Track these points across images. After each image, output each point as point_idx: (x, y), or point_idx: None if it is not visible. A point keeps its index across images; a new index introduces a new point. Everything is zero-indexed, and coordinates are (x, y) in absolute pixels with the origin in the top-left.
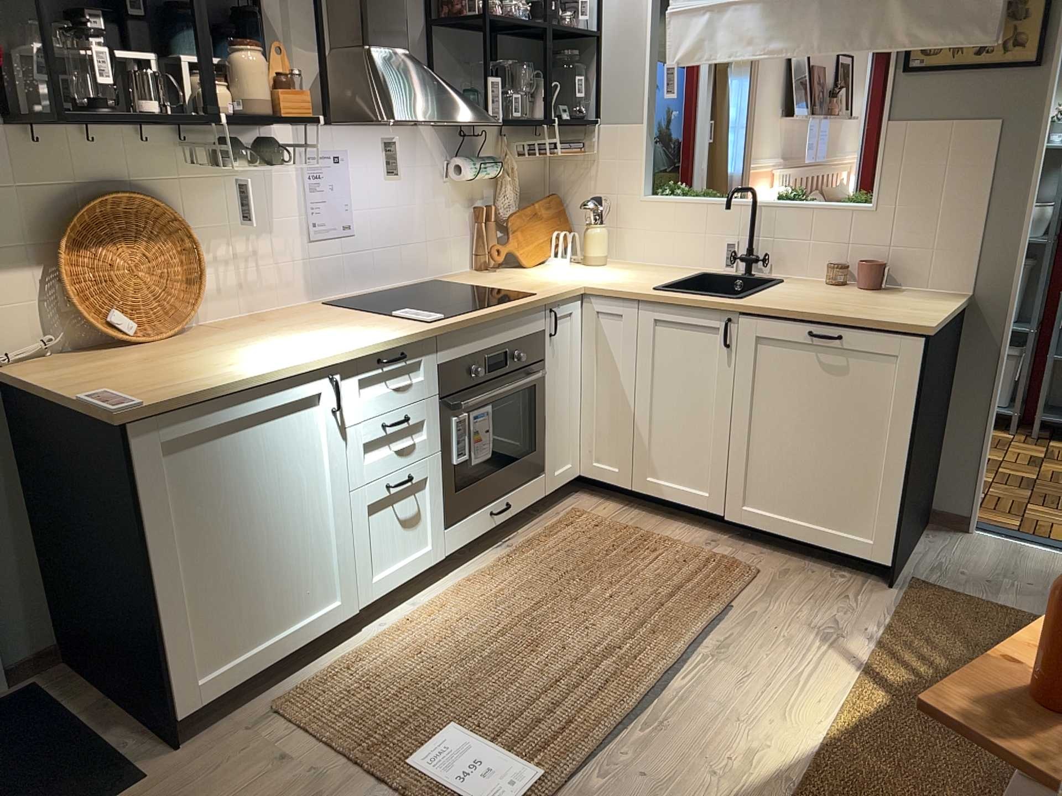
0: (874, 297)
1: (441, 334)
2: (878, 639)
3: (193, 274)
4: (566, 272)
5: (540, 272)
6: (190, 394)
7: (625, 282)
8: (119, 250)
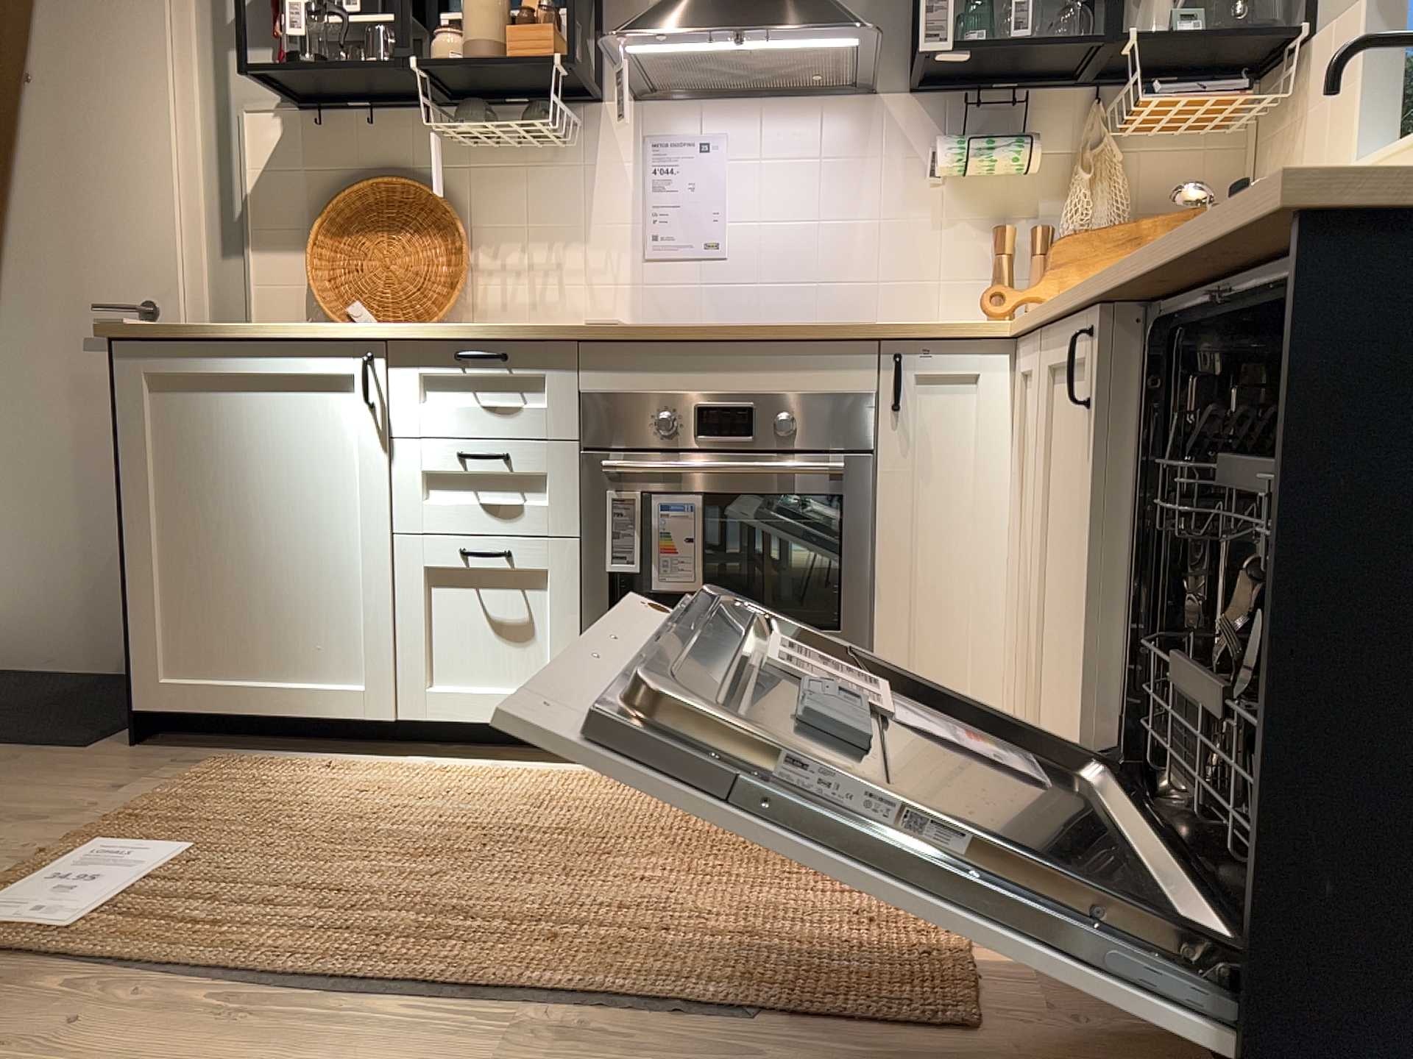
0: None
1: (583, 339)
2: None
3: (455, 276)
4: None
5: None
6: (178, 326)
7: None
8: (377, 238)
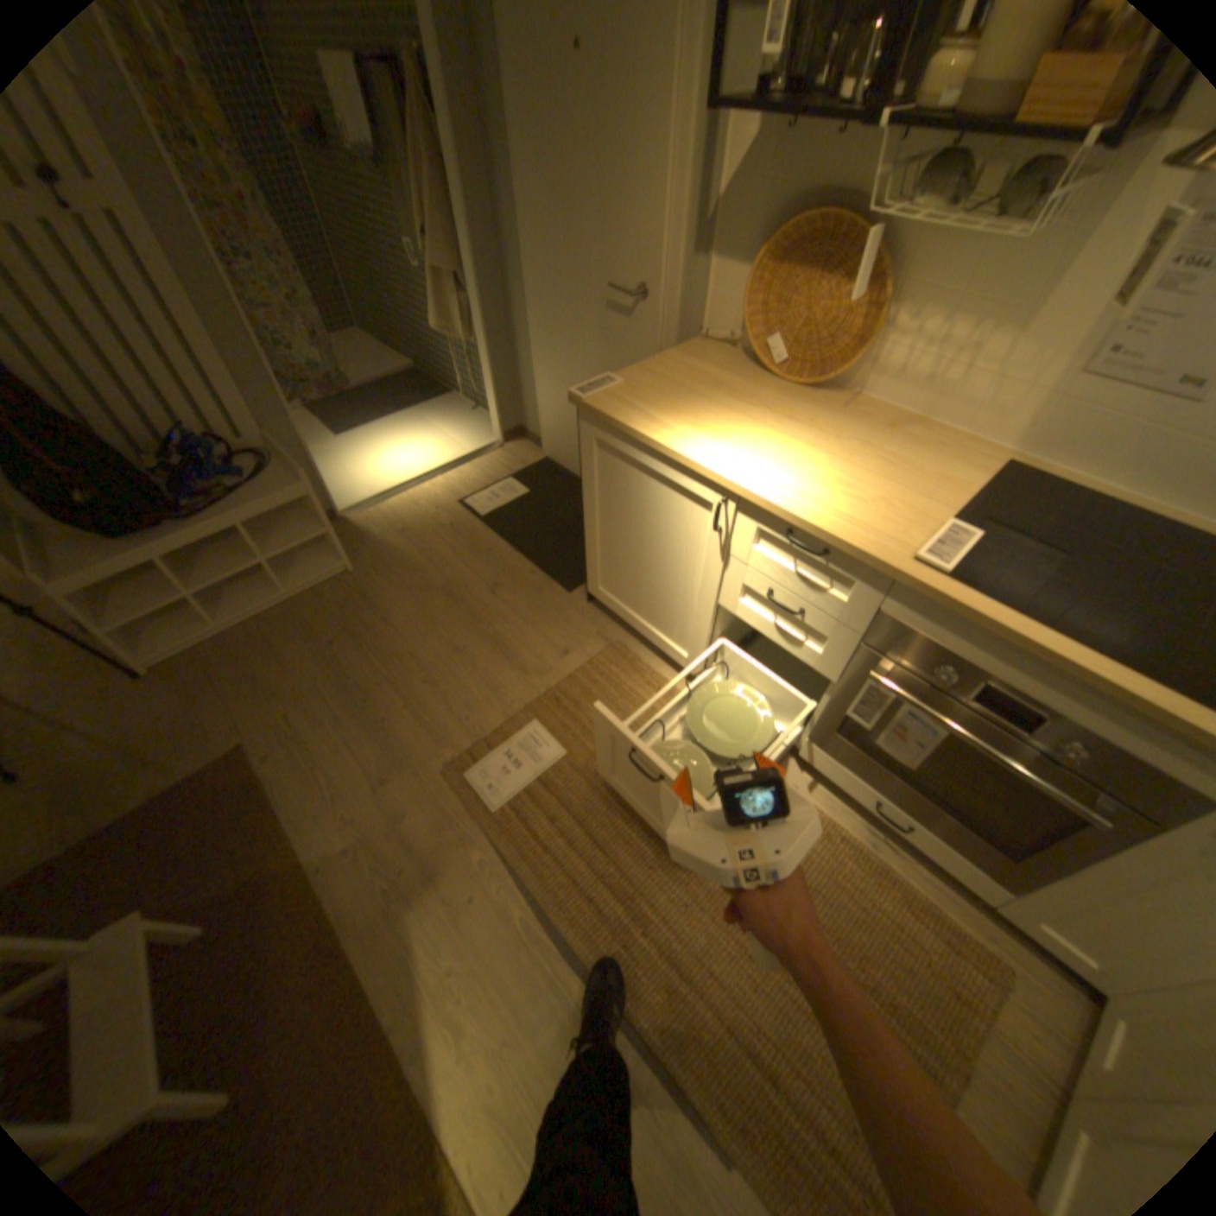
0: None
1: (903, 581)
2: None
3: (869, 334)
4: None
5: None
6: (612, 416)
7: None
8: (812, 274)
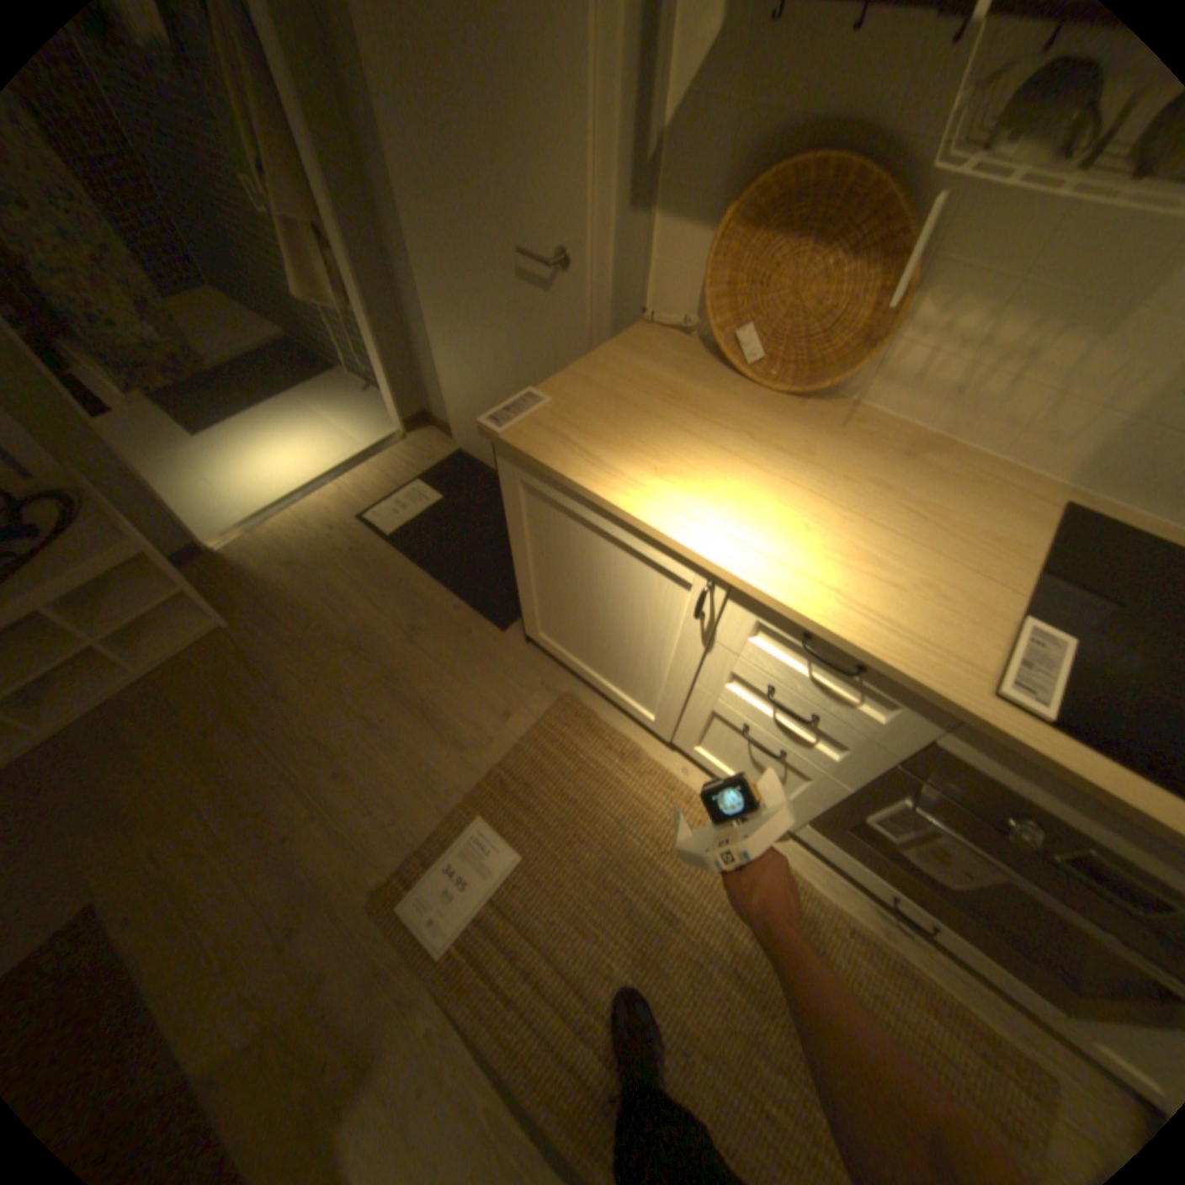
0: None
1: (985, 728)
2: None
3: (882, 329)
4: None
5: None
6: (544, 459)
7: None
8: (804, 245)
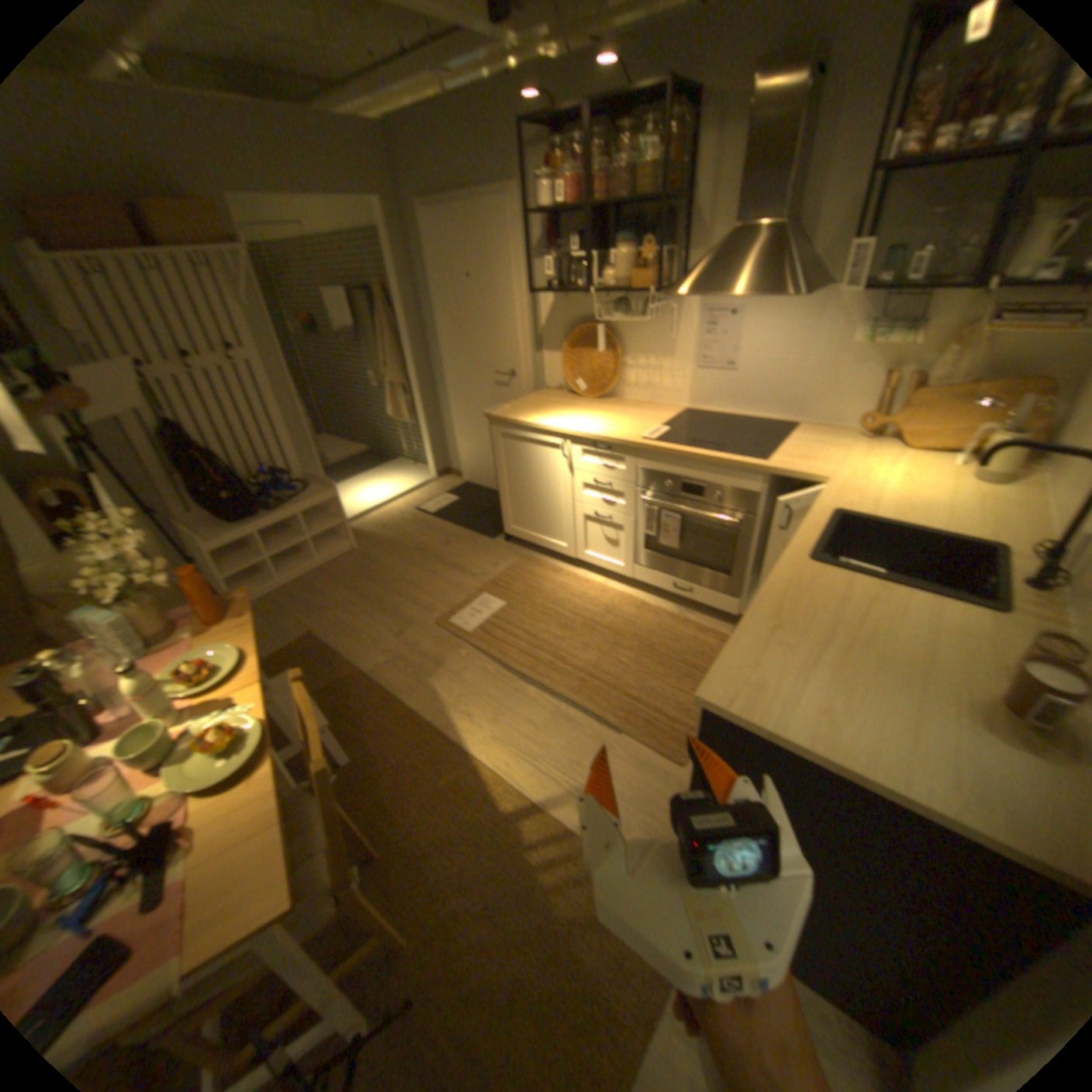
0: (934, 697)
1: (636, 447)
2: (577, 835)
3: (614, 370)
4: (913, 467)
5: (894, 456)
6: (504, 418)
7: (874, 496)
8: (585, 350)
